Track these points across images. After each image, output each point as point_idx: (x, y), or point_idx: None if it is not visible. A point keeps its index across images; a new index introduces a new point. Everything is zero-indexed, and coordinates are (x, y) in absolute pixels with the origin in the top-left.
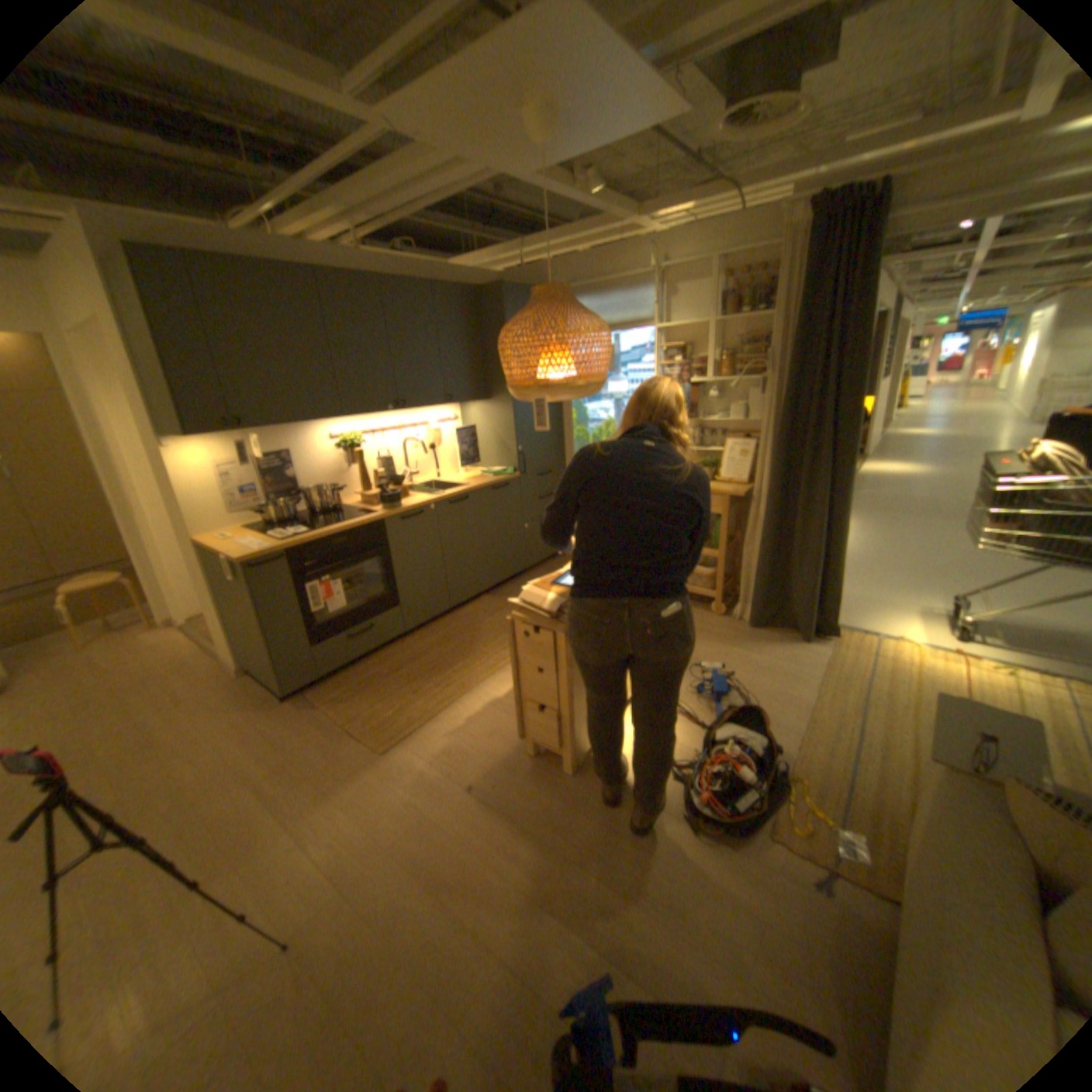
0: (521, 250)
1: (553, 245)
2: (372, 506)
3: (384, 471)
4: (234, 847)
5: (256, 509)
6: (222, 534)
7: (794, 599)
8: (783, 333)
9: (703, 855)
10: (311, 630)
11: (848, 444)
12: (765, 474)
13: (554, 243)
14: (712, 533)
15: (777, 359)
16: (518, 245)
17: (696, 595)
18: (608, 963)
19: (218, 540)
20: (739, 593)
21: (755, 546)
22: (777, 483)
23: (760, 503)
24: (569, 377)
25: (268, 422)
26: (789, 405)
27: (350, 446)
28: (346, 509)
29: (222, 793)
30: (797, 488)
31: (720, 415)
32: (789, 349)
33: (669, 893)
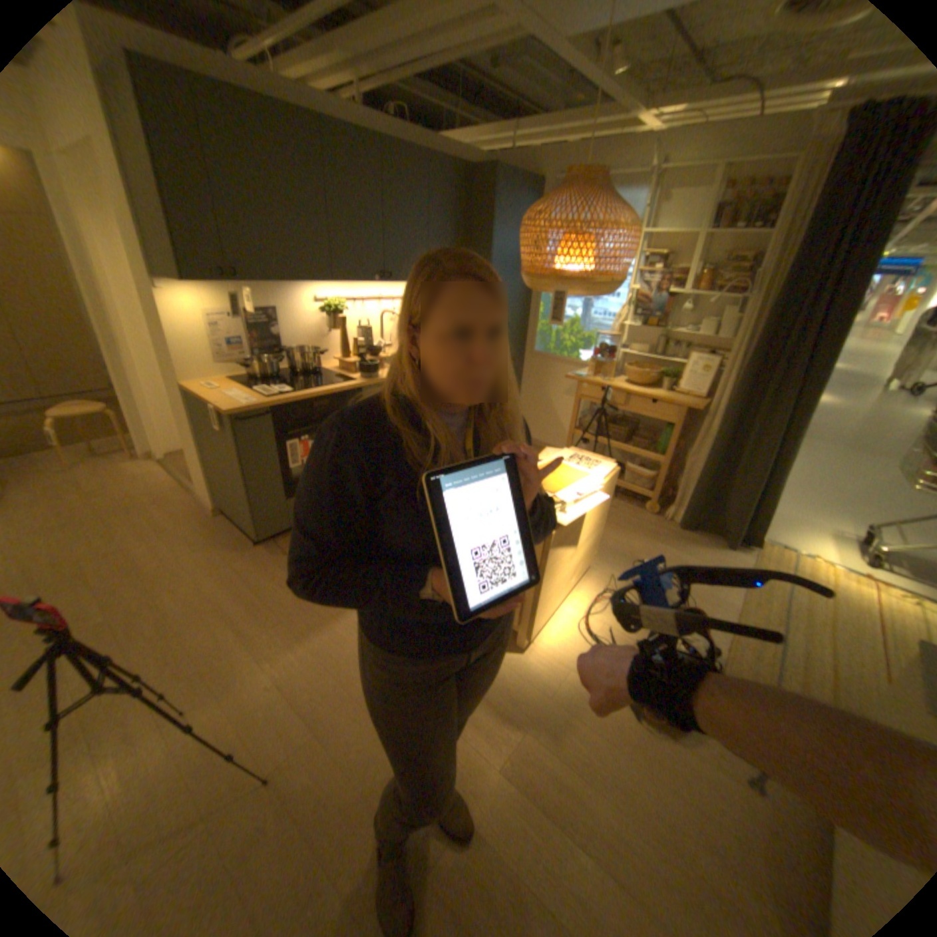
0: (516, 132)
1: (549, 131)
2: (351, 373)
3: (361, 340)
4: (216, 678)
5: (243, 363)
6: (209, 383)
7: (731, 511)
8: (772, 254)
9: (646, 740)
10: (288, 483)
11: (821, 374)
12: (728, 392)
13: (551, 129)
14: (660, 439)
15: (764, 280)
16: (513, 126)
17: (635, 493)
18: (563, 833)
19: (206, 388)
20: (677, 497)
21: (701, 458)
22: (738, 402)
23: (715, 418)
24: (590, 271)
25: (259, 277)
26: (768, 328)
27: (333, 311)
28: (326, 373)
29: (203, 625)
30: (758, 410)
31: (688, 328)
32: (781, 271)
33: (616, 773)
